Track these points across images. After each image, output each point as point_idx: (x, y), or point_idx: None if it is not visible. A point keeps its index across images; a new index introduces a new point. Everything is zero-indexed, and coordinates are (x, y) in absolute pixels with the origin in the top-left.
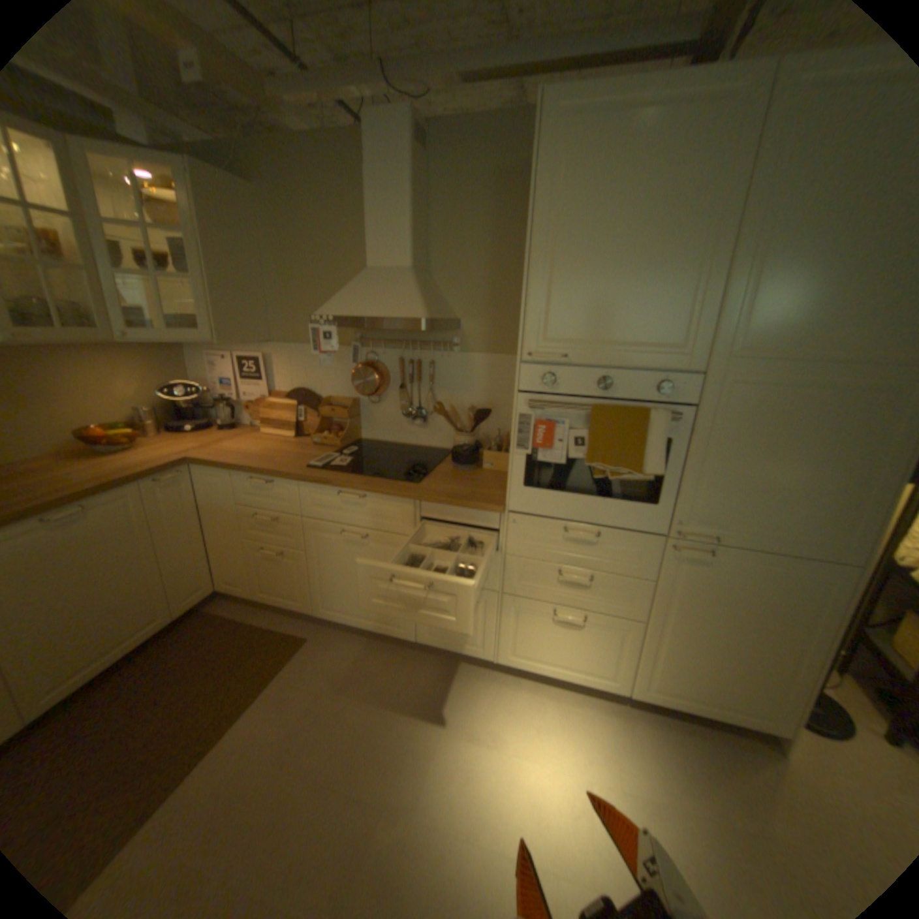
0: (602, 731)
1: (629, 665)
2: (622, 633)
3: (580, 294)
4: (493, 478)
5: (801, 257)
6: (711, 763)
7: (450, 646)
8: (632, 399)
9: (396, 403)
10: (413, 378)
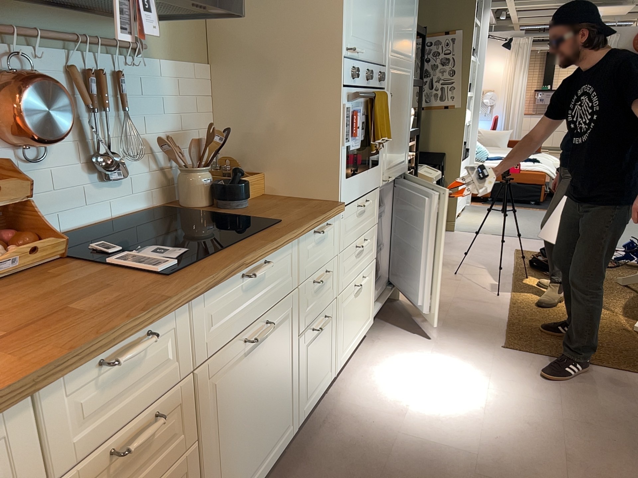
0: (386, 350)
1: (373, 296)
2: (371, 274)
3: (362, 1)
4: (273, 200)
5: (400, 0)
6: (405, 320)
7: (316, 395)
8: (370, 88)
9: (71, 152)
10: (98, 102)
